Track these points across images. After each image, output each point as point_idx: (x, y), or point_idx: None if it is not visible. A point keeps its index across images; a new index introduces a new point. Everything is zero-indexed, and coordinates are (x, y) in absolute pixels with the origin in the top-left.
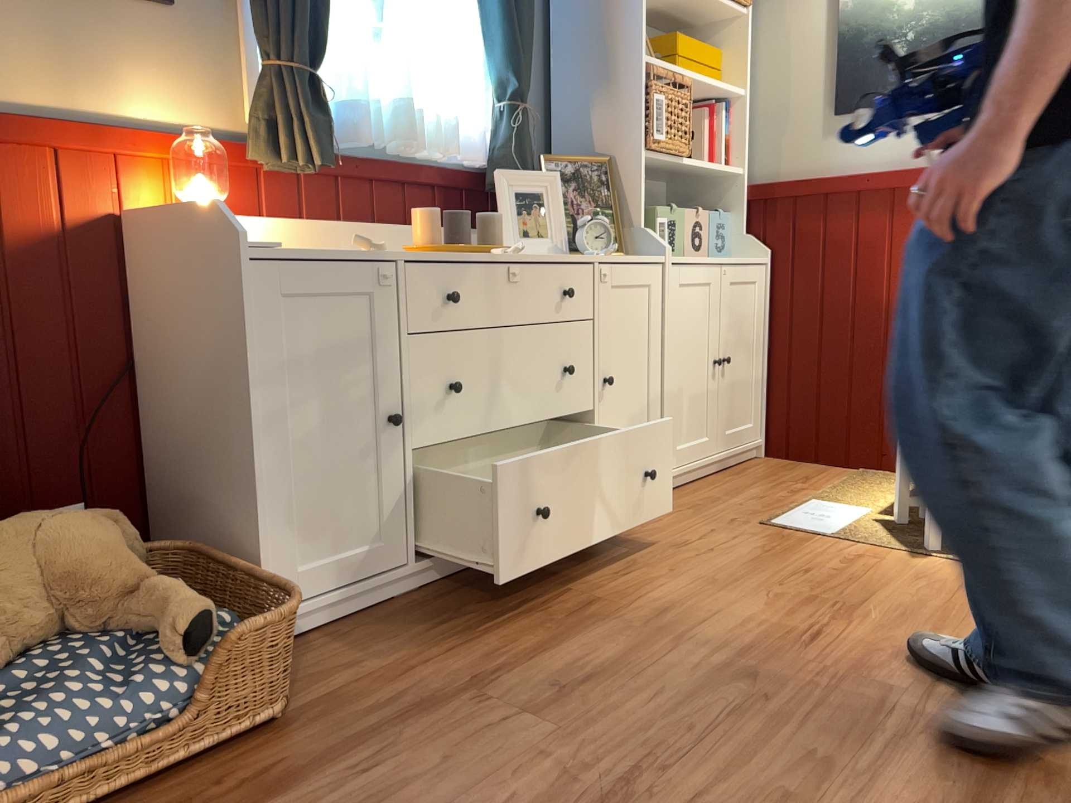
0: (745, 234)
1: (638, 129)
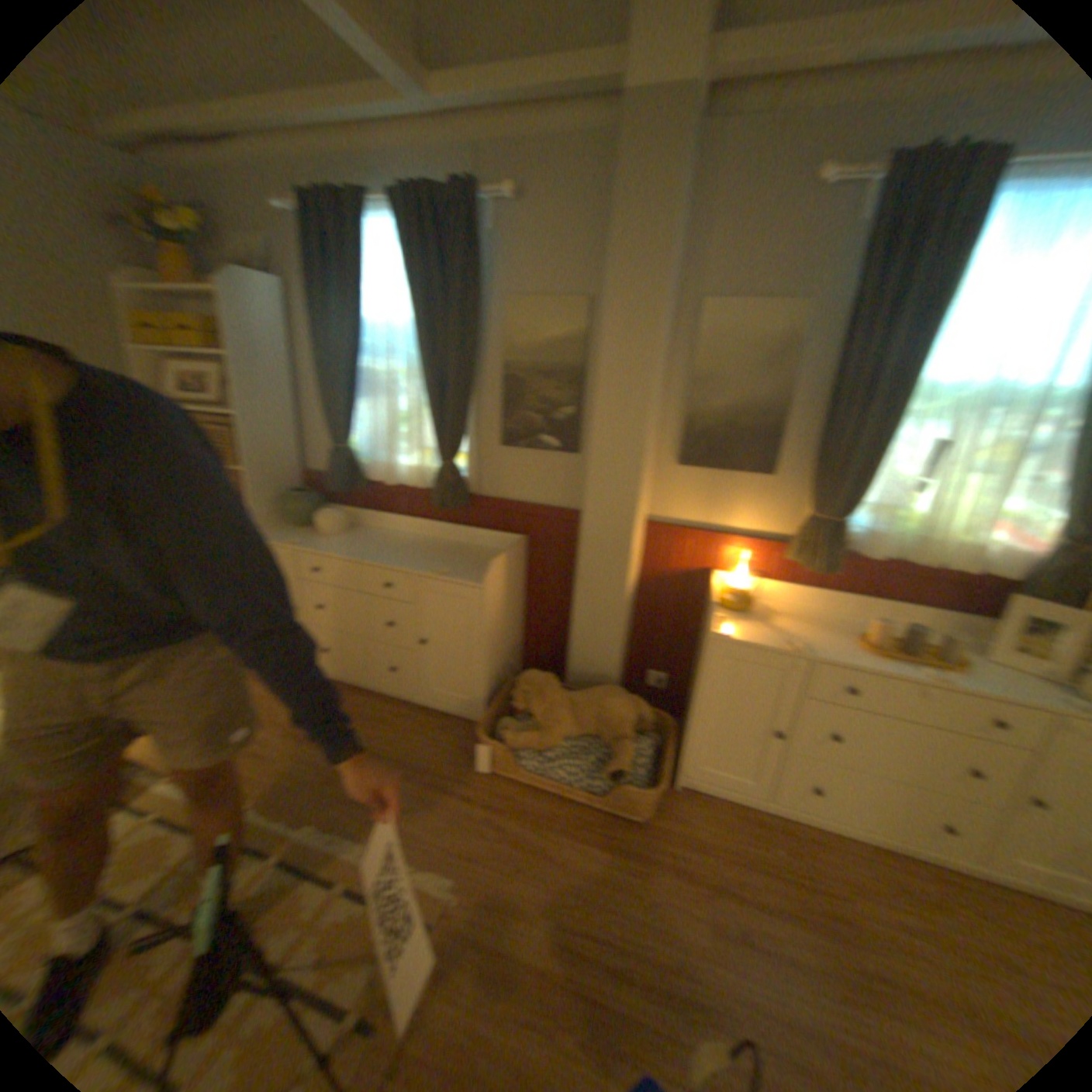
0: None
1: None
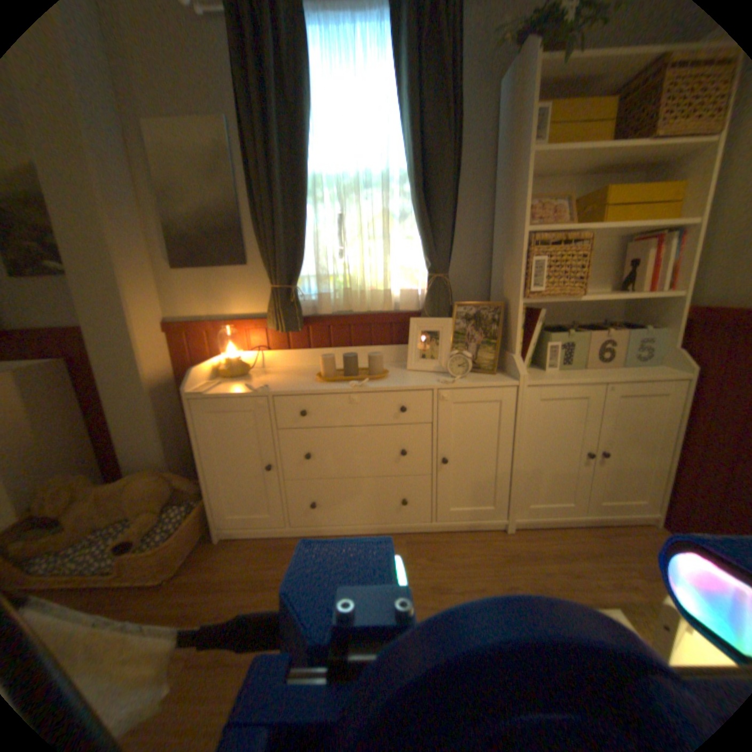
0: (680, 348)
1: (521, 283)
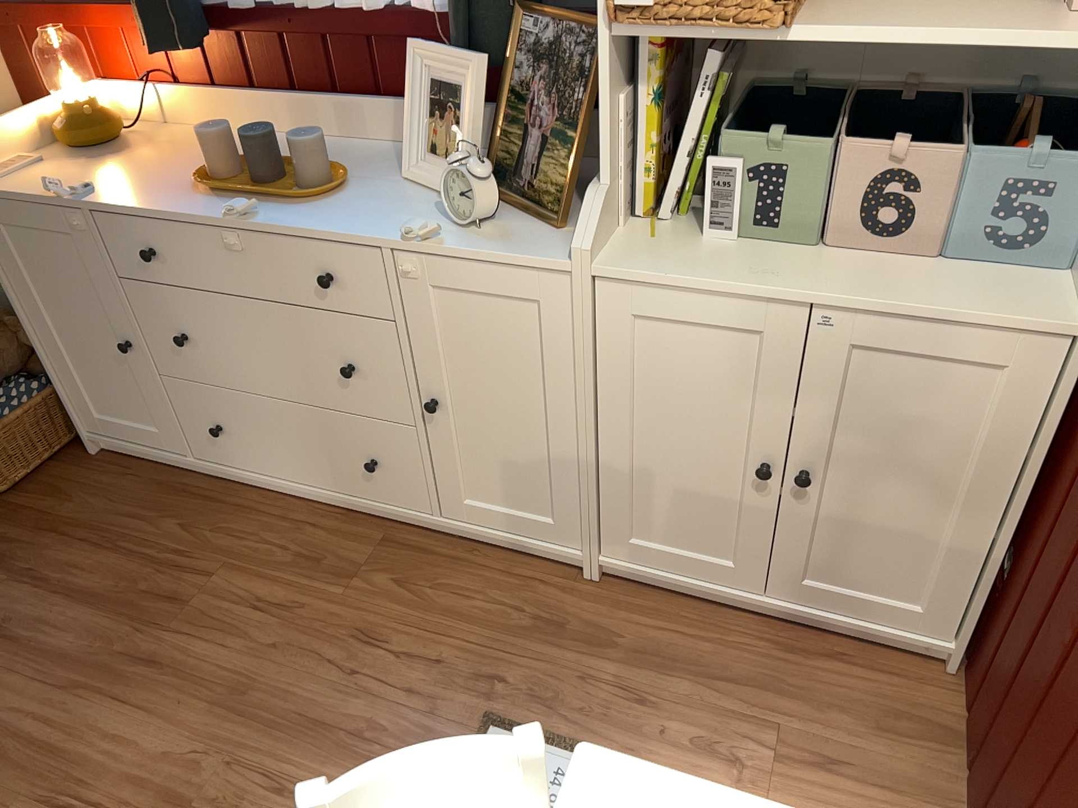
0: None
1: None
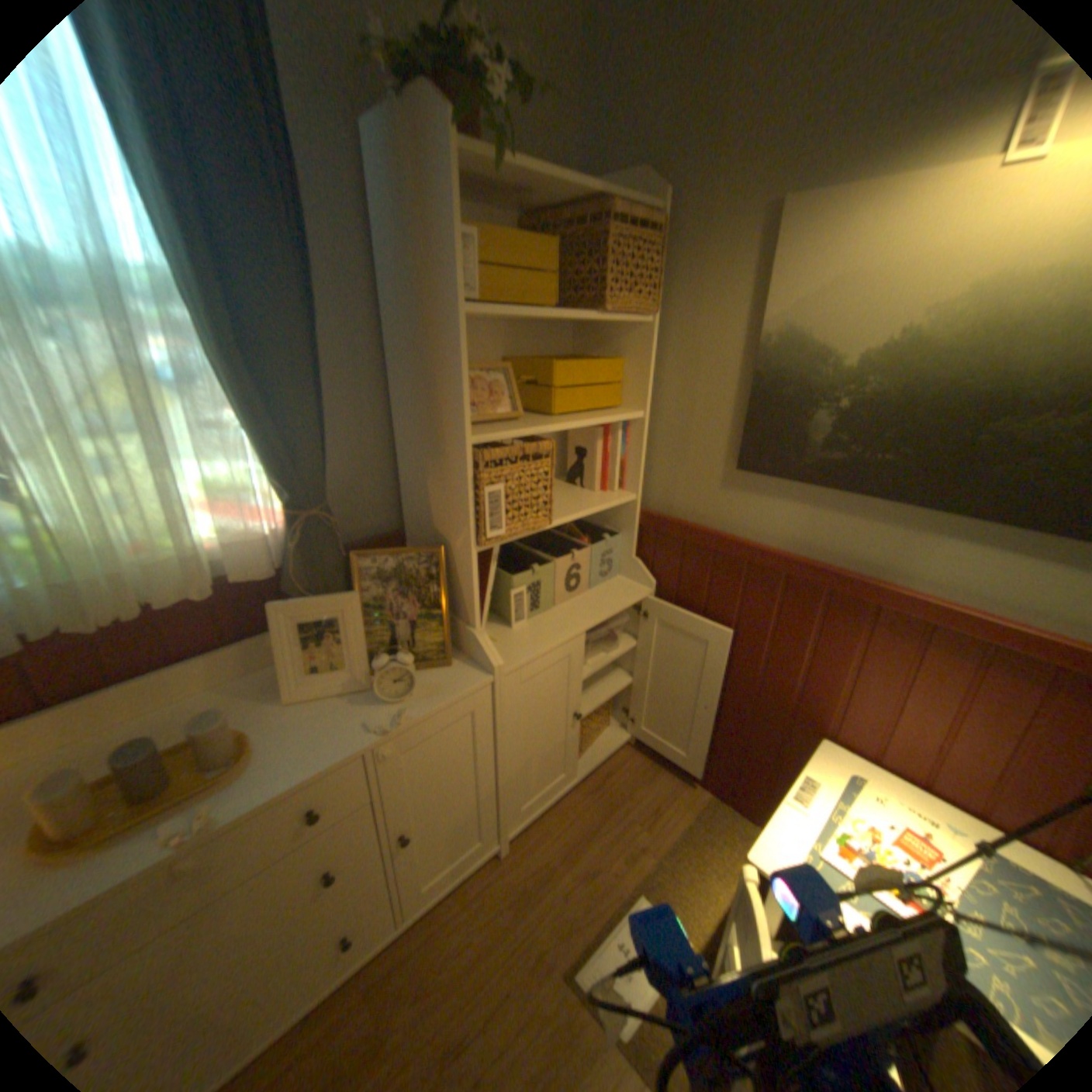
0: (635, 557)
1: (470, 525)
